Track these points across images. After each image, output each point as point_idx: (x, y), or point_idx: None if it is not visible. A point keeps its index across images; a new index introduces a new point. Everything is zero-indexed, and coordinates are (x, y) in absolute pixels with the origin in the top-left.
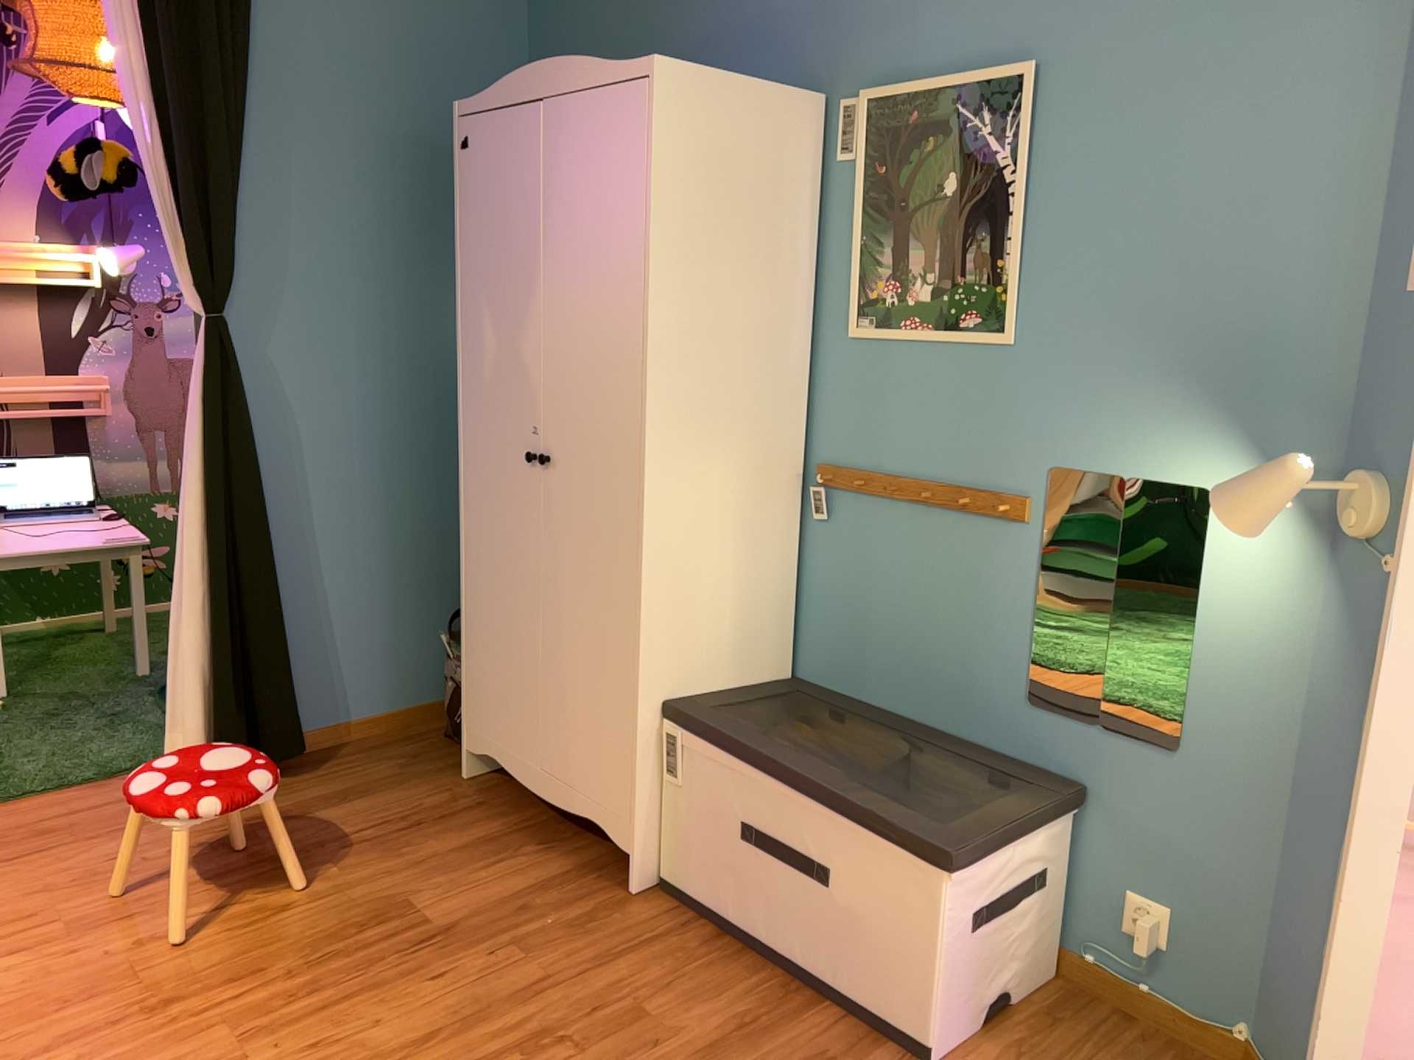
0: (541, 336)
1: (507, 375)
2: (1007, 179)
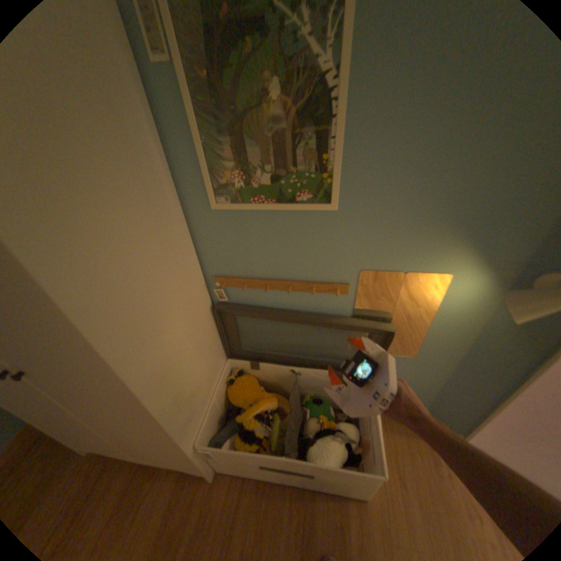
0: None
1: None
2: (332, 81)
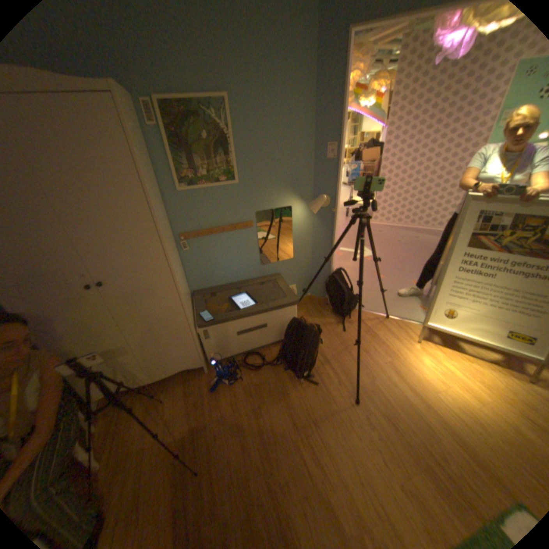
0: (68, 234)
1: (43, 259)
2: (226, 133)
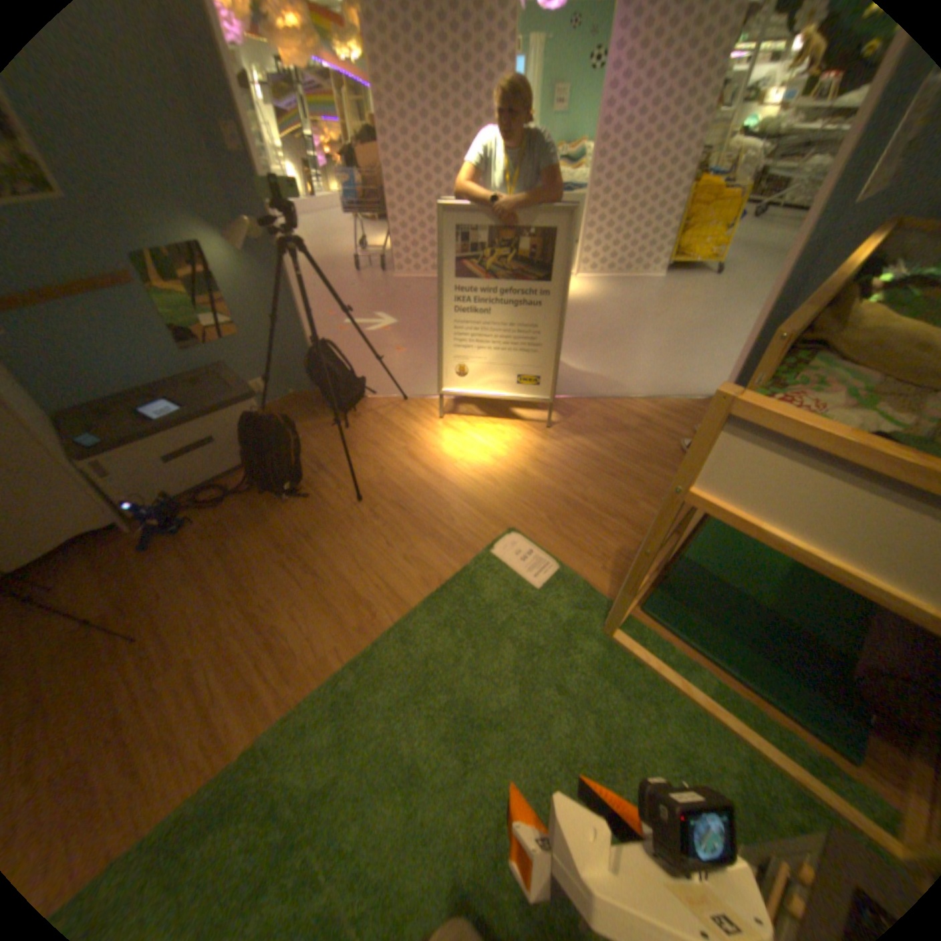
0: None
1: None
2: None
